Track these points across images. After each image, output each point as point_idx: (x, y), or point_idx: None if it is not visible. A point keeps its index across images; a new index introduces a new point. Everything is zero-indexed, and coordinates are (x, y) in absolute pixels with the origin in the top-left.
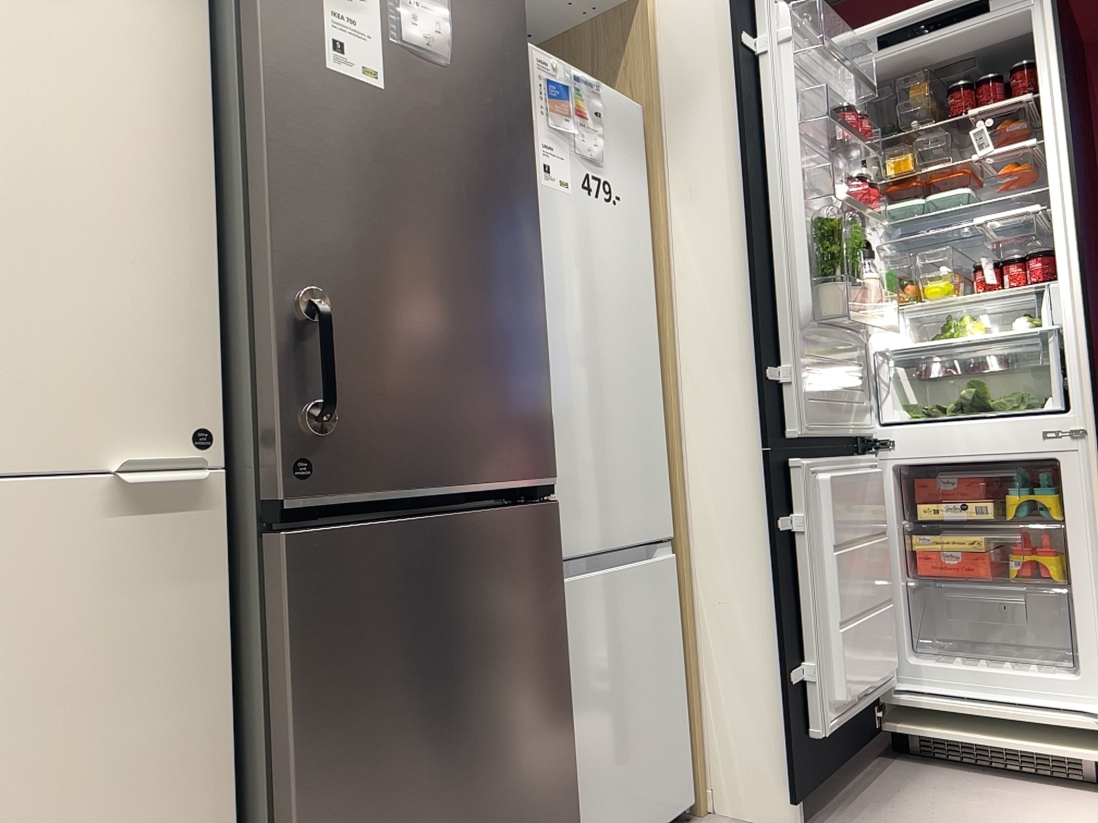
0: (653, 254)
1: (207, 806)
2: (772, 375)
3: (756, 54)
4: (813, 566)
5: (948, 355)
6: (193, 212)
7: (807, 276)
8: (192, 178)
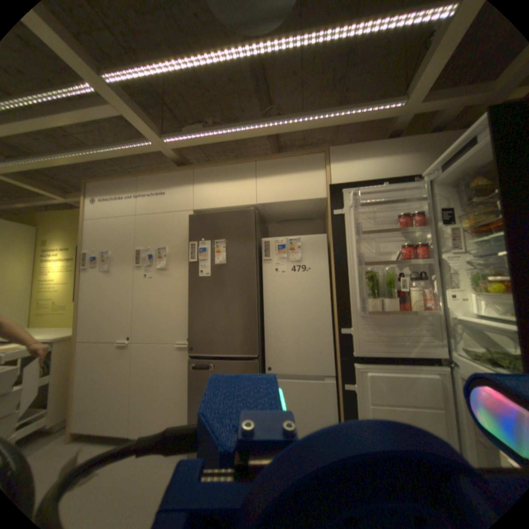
0: (332, 280)
1: (187, 398)
2: (343, 332)
3: (342, 214)
4: (360, 408)
5: (481, 328)
6: (188, 302)
7: (363, 294)
8: (189, 297)
